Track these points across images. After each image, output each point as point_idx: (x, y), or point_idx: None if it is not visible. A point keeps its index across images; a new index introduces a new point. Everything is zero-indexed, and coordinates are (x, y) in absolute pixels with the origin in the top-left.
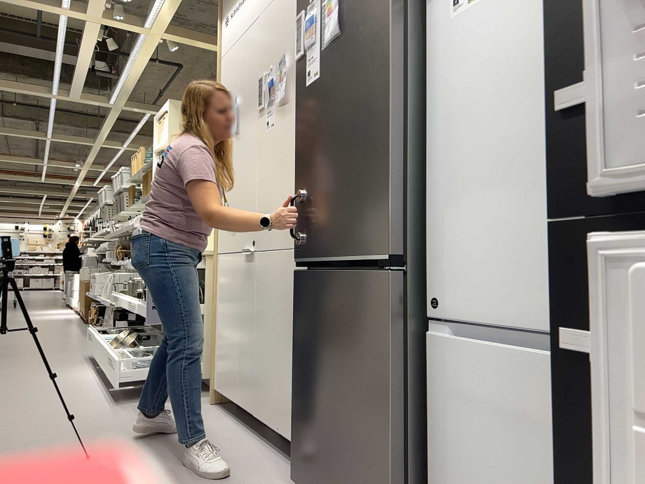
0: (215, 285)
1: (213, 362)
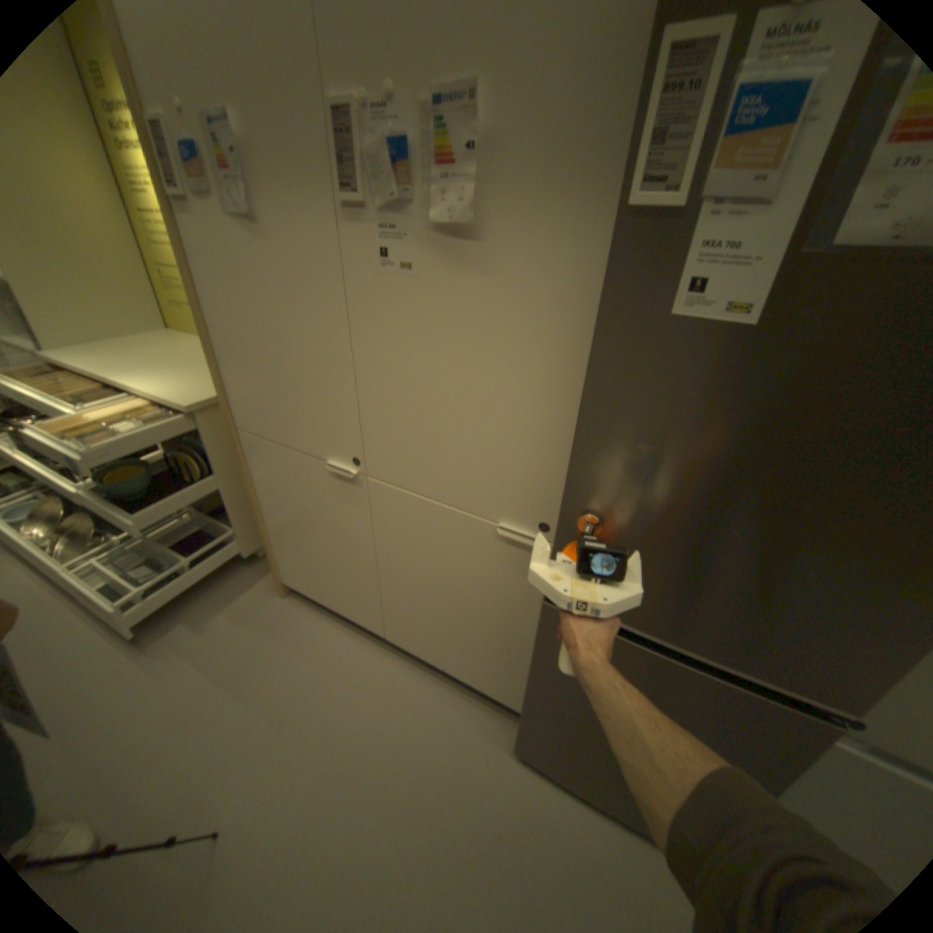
0: (247, 472)
1: (273, 557)
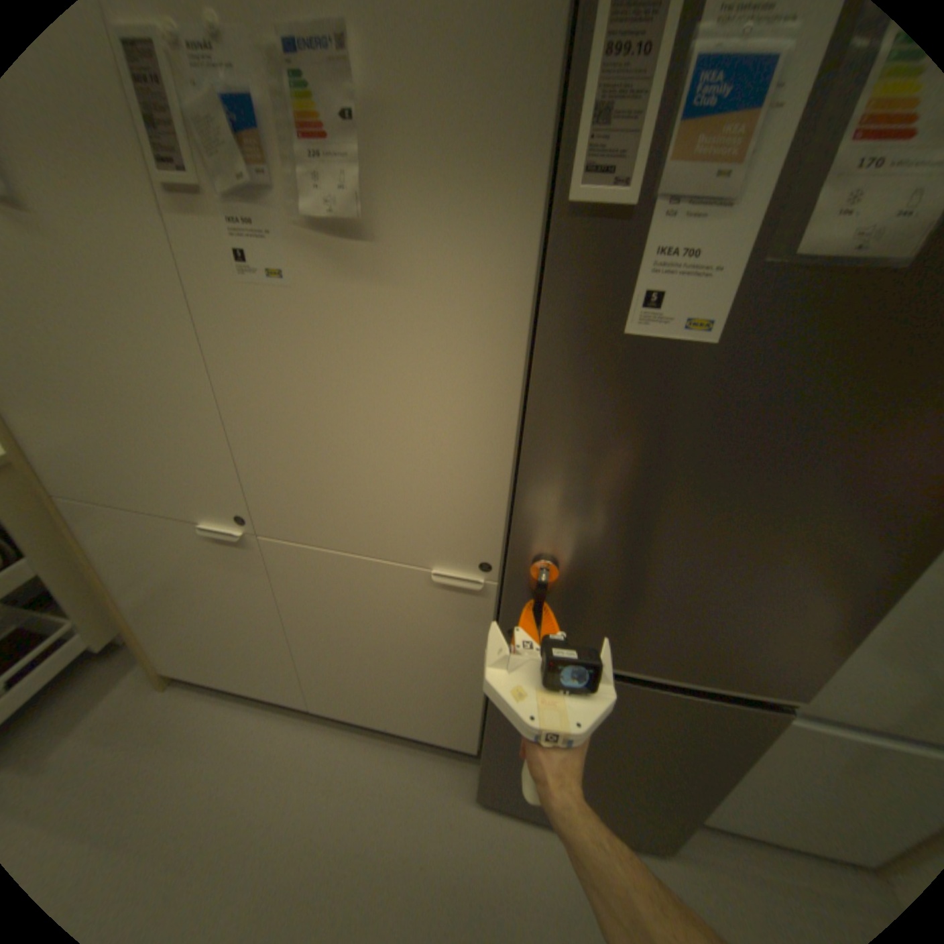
0: (79, 550)
1: (138, 647)
